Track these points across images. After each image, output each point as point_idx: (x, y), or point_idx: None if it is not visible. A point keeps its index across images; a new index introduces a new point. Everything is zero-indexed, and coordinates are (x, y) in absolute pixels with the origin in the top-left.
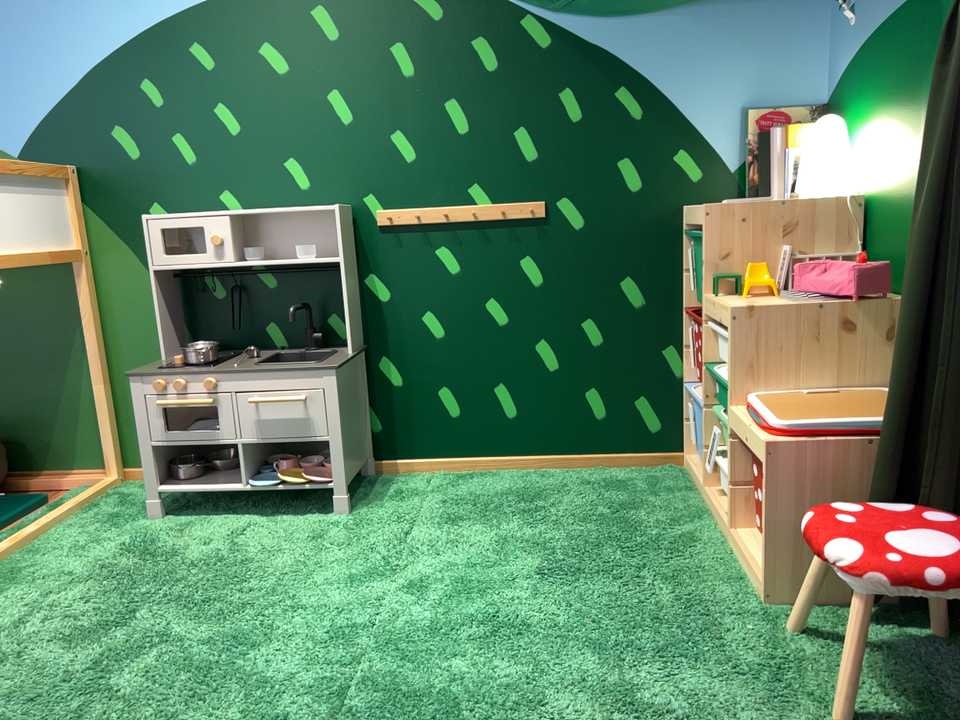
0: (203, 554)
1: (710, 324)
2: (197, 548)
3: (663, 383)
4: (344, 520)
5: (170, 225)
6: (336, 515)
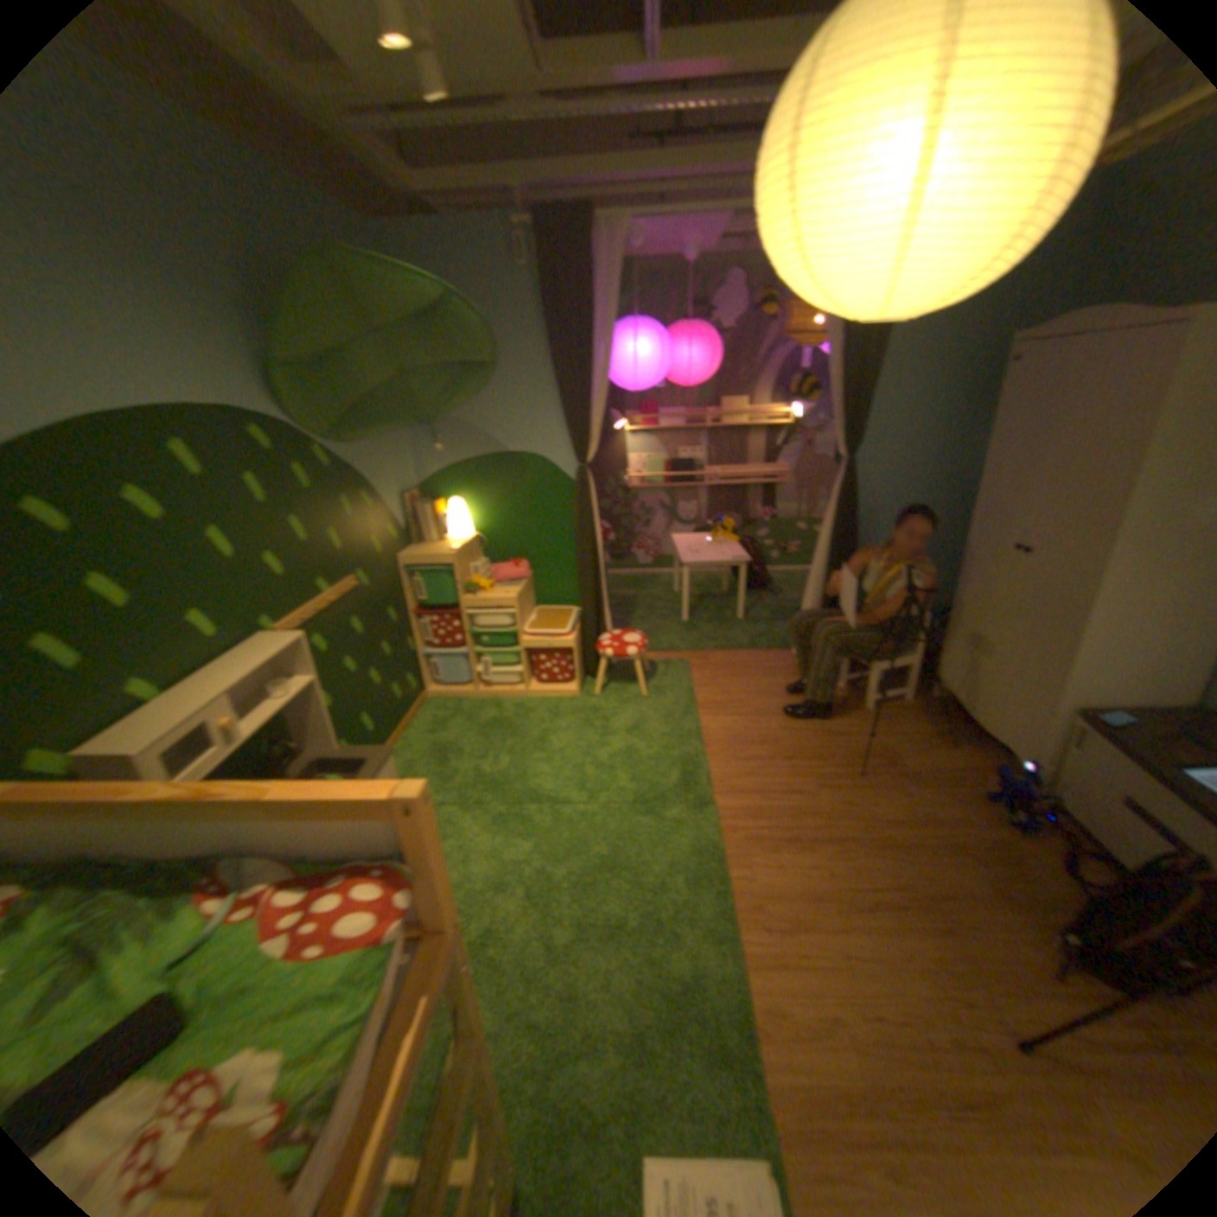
0: None
1: (463, 613)
2: None
3: (409, 660)
4: None
5: (166, 745)
6: None
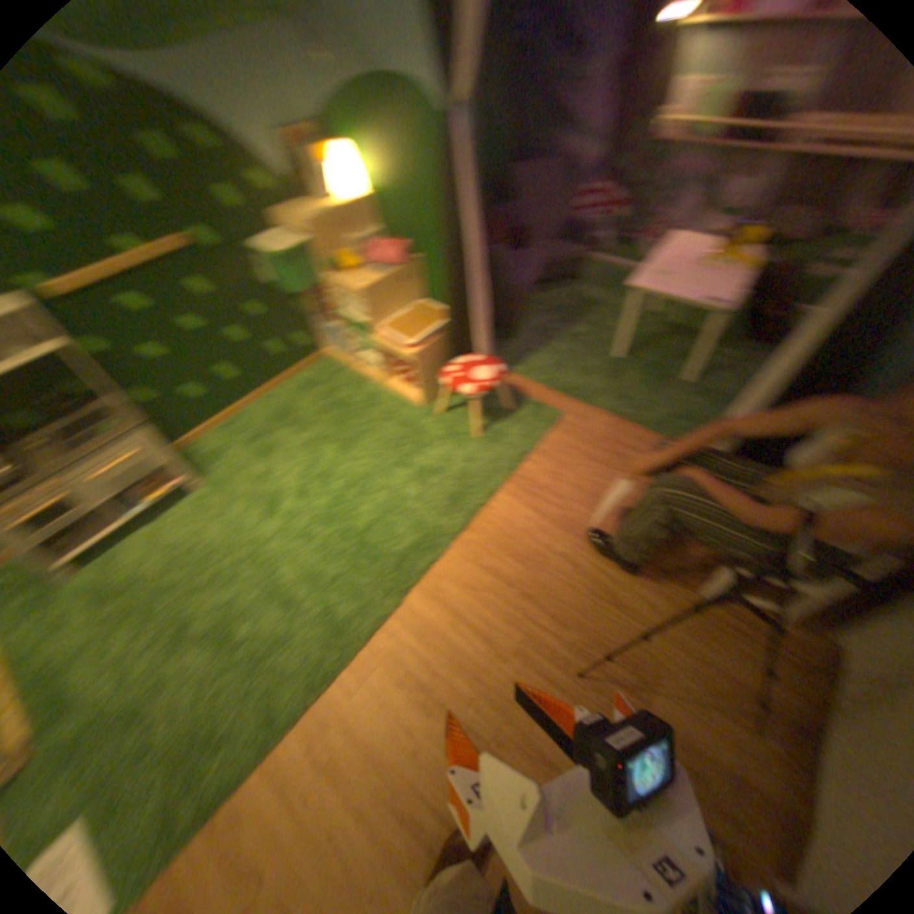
0: (149, 570)
1: (326, 291)
2: (138, 571)
3: (296, 322)
4: (201, 494)
5: None
6: (191, 494)
